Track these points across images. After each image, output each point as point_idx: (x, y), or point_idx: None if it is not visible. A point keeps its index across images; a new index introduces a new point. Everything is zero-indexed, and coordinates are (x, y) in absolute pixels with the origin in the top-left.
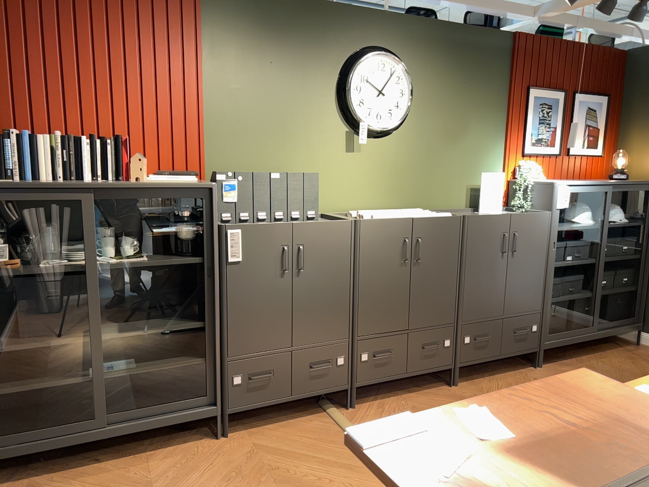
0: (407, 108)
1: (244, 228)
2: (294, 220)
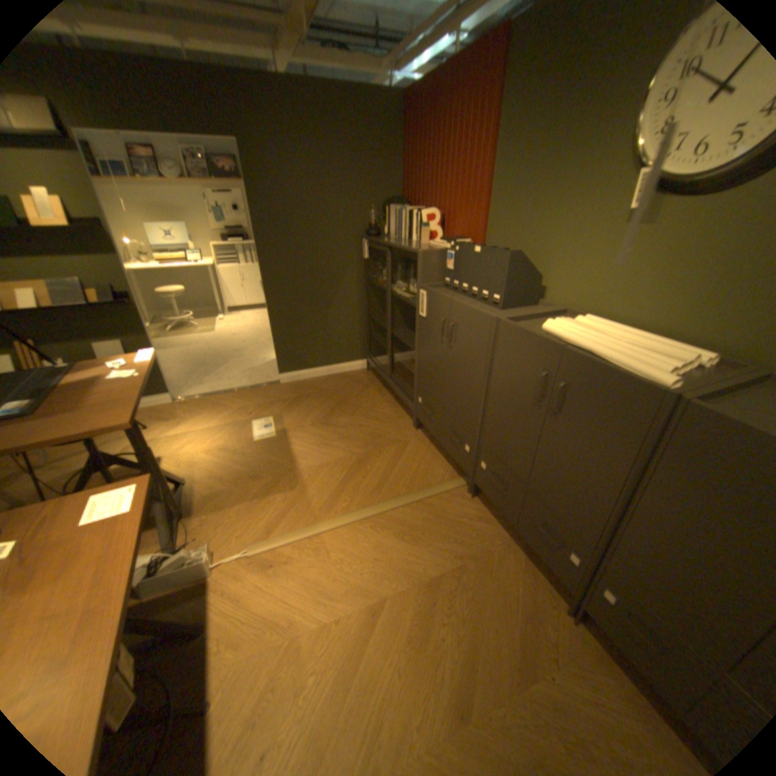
0: None
1: (428, 292)
2: (484, 300)
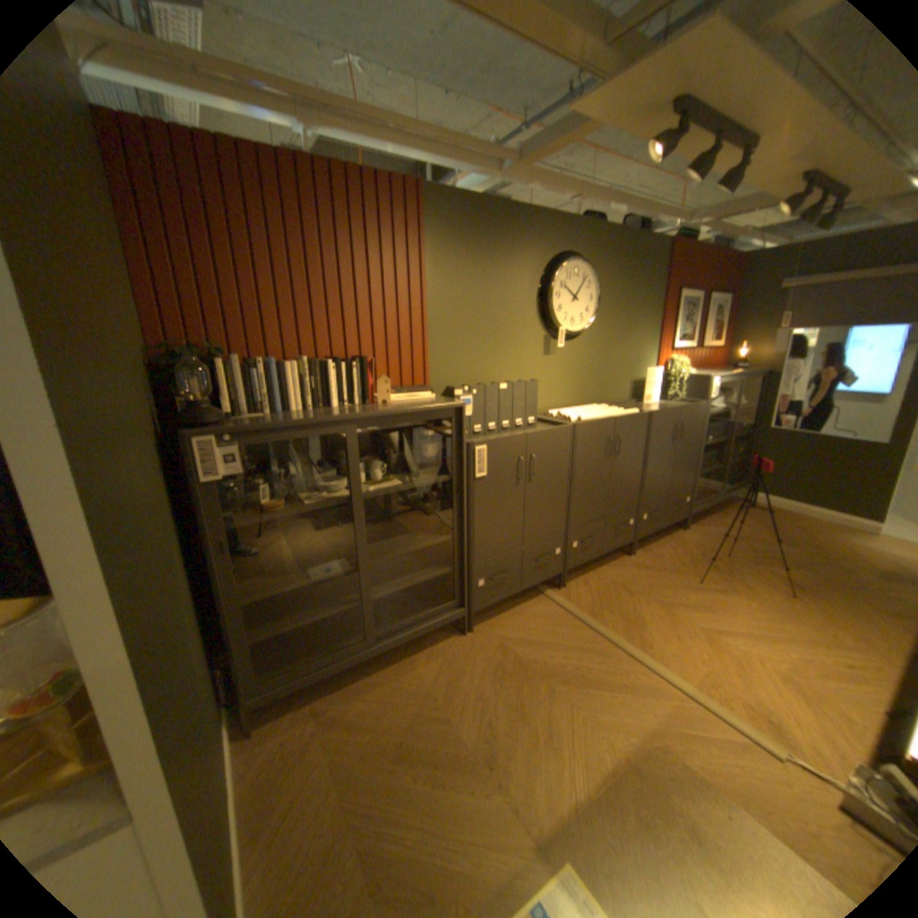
0: (589, 311)
1: (489, 444)
2: (518, 428)
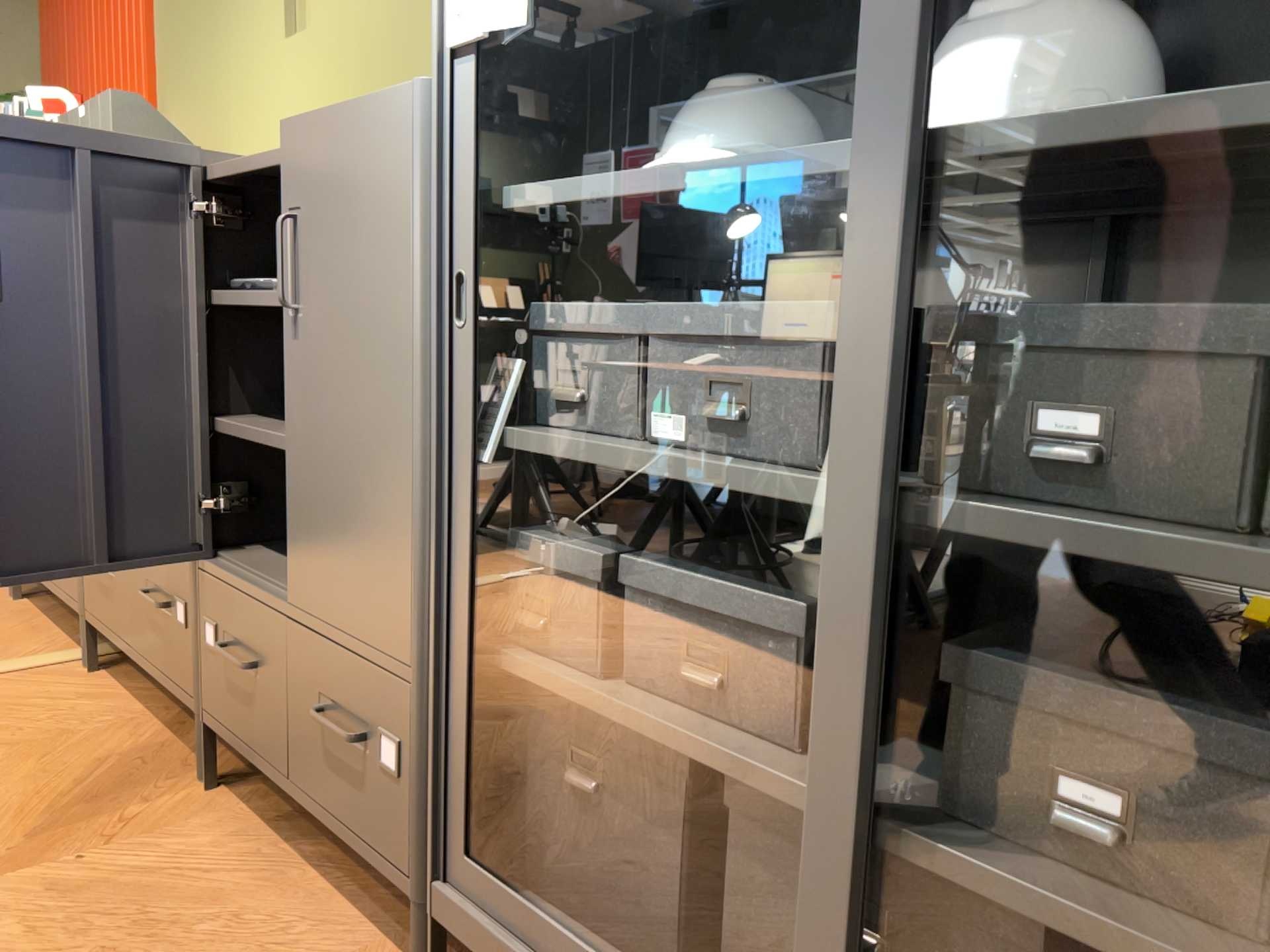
0: None
1: None
2: None
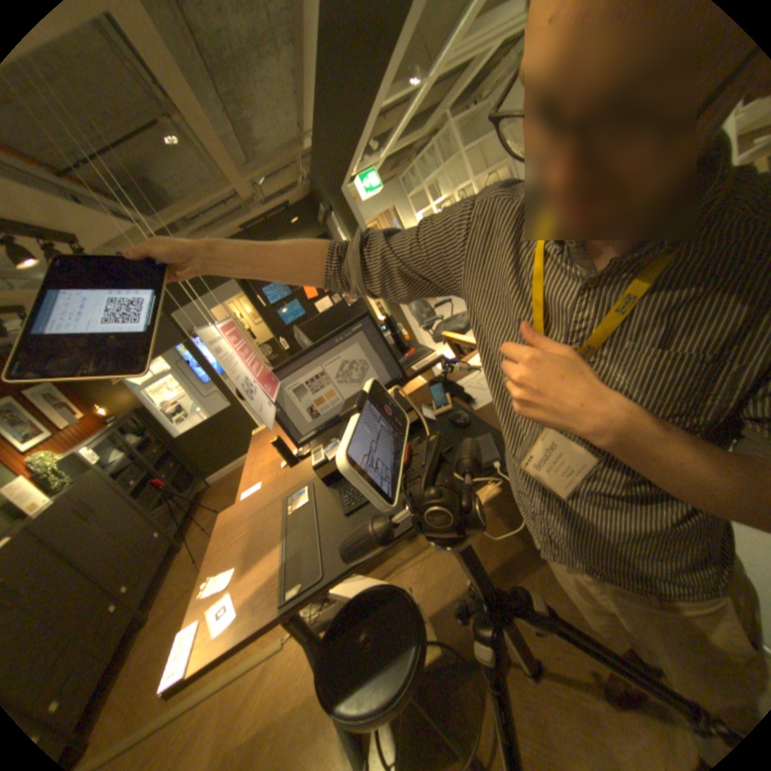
0: None
1: None
2: None
